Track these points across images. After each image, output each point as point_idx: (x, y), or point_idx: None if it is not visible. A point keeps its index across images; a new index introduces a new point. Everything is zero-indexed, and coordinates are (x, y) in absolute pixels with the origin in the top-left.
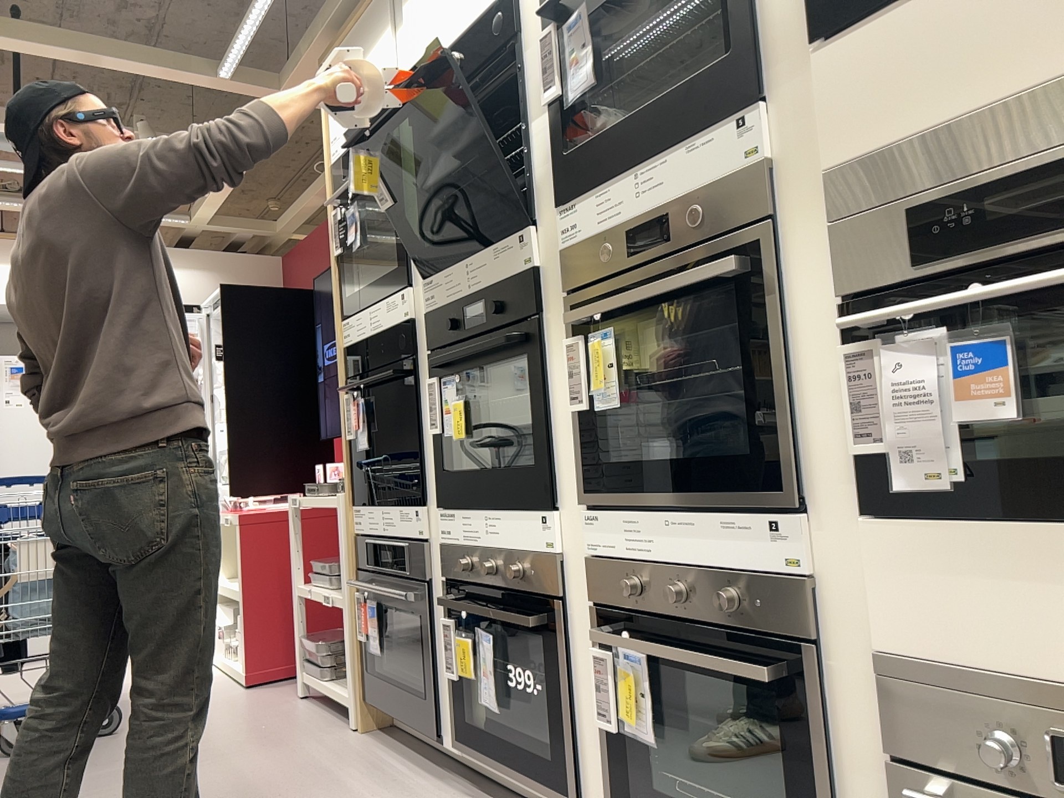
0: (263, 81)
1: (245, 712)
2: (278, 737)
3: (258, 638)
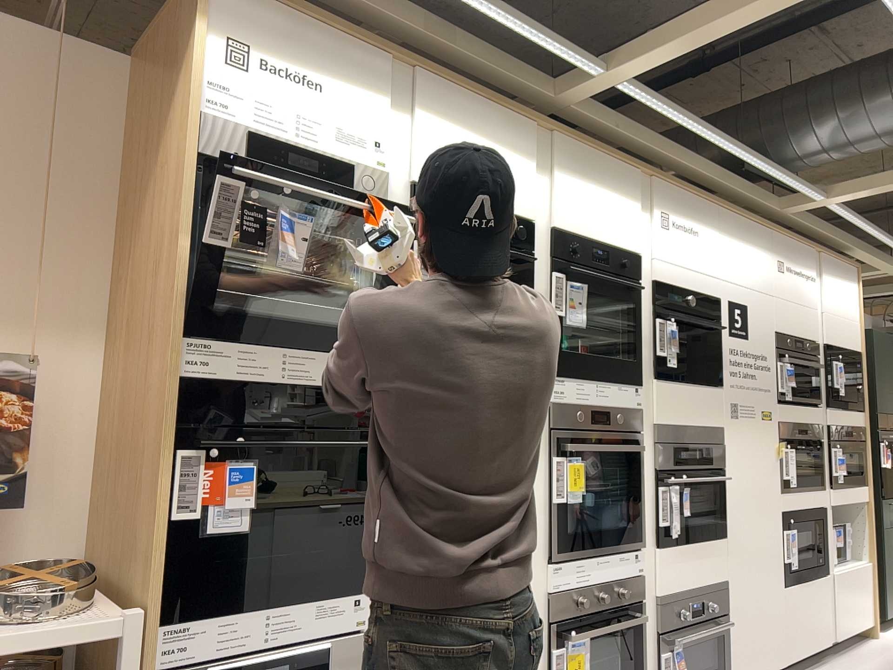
0: None
1: None
2: None
3: None
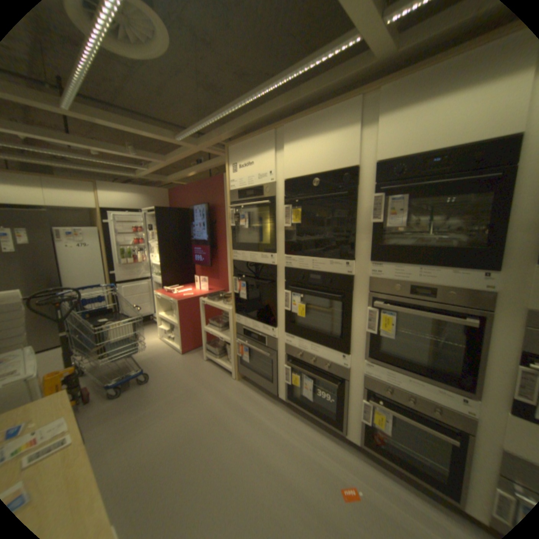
0: (190, 142)
1: (189, 370)
2: (209, 384)
3: (185, 340)
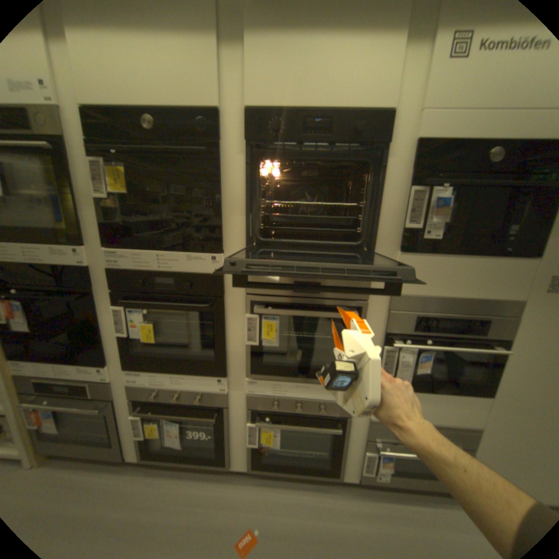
0: None
1: None
2: None
3: None
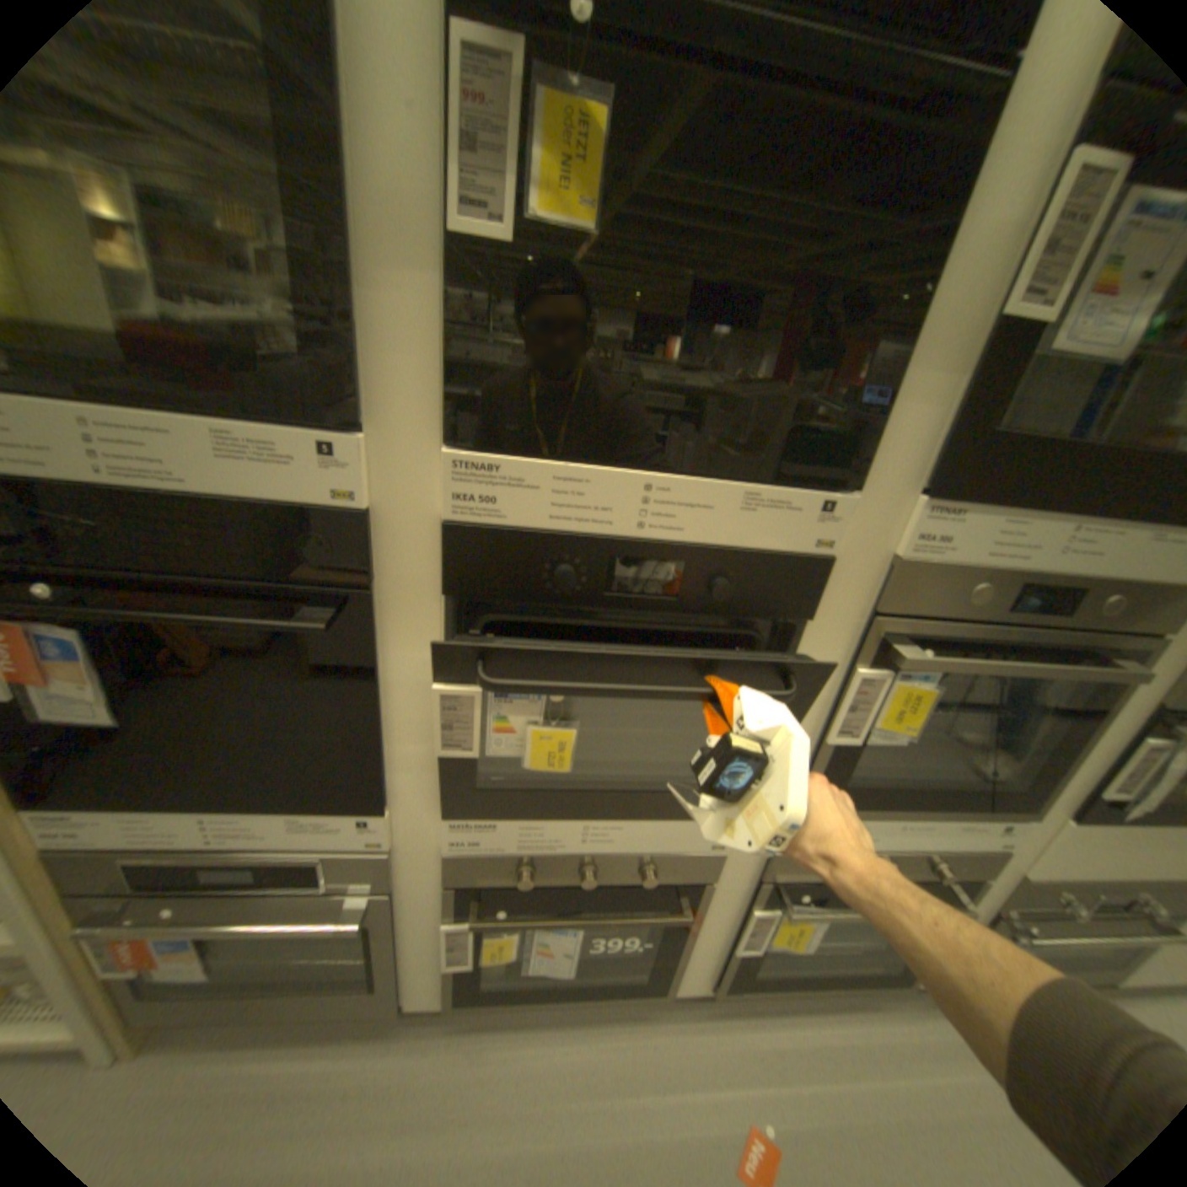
0: None
1: None
2: None
3: None
